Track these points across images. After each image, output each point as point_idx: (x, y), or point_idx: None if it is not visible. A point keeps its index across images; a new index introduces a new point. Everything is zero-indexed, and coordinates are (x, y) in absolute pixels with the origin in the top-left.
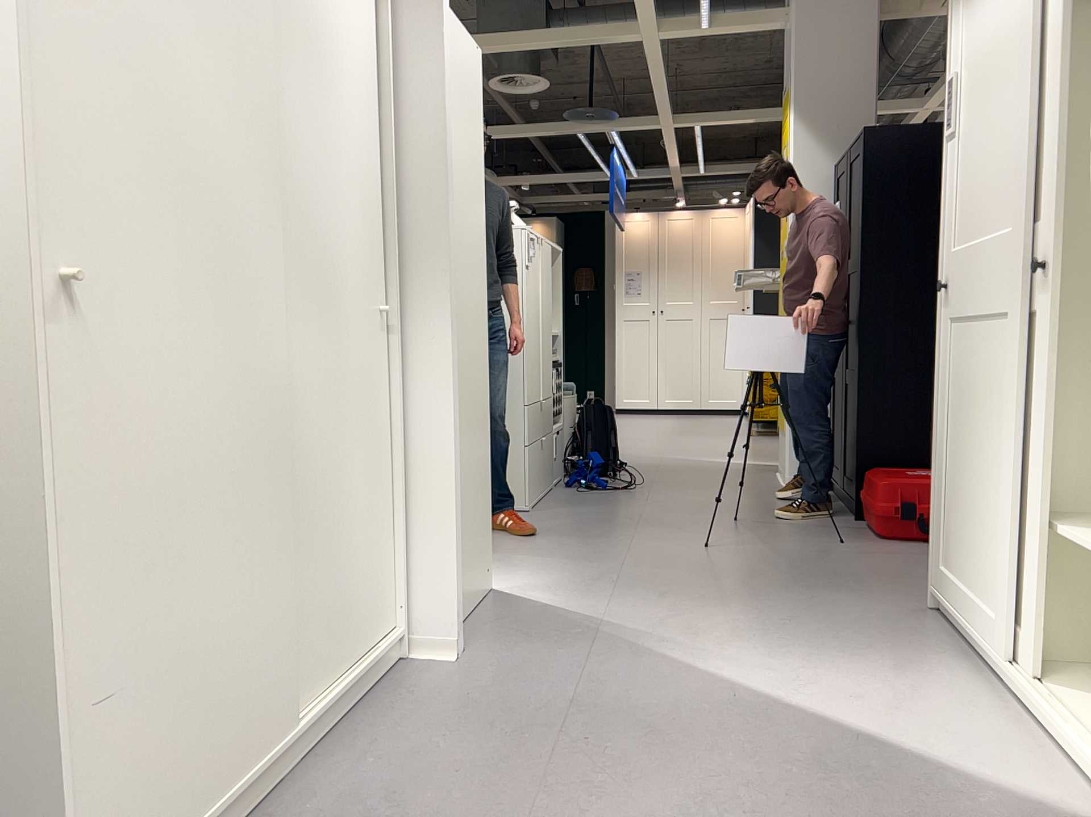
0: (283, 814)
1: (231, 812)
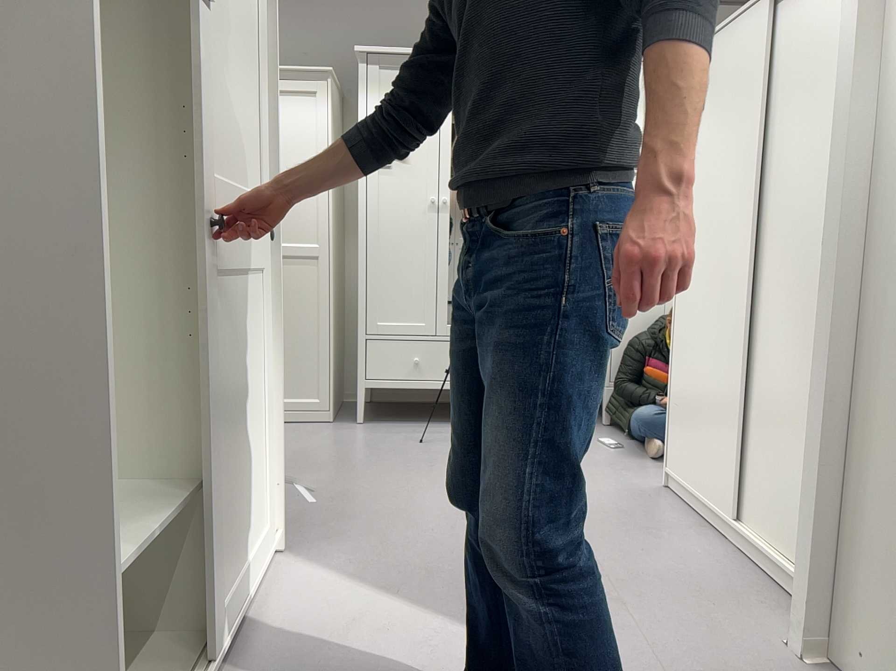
0: (688, 520)
1: (690, 497)
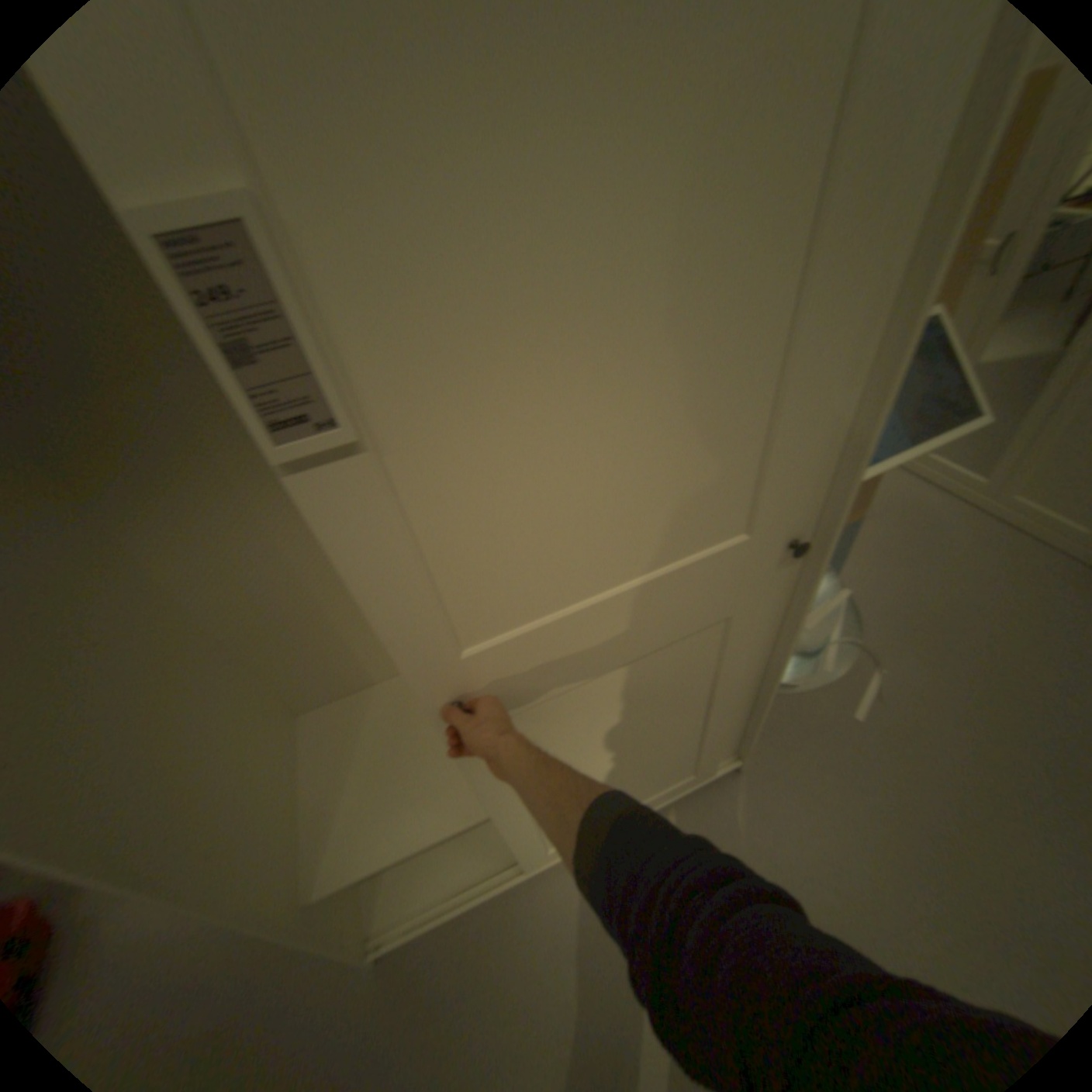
0: None
1: None
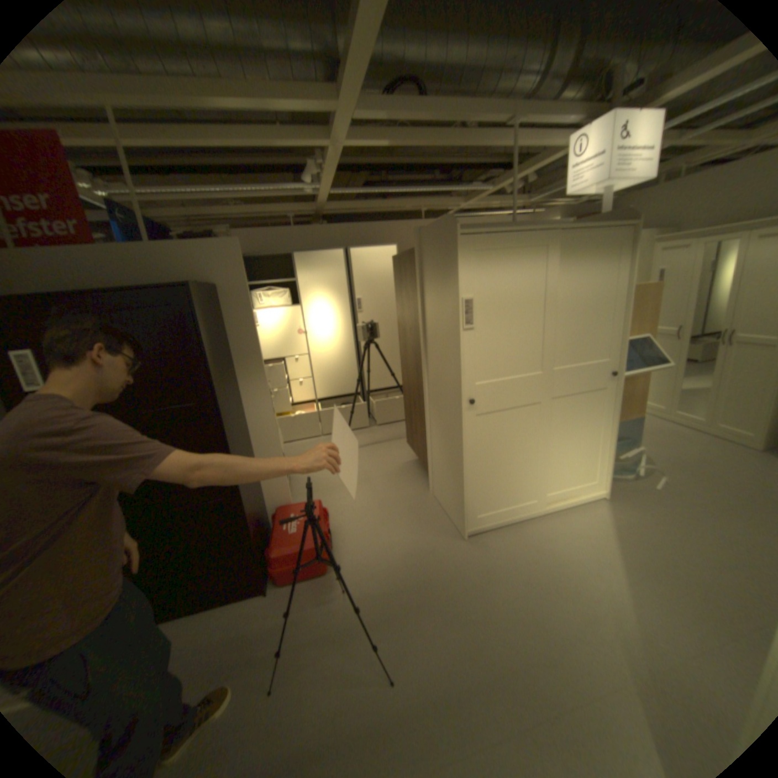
0: None
1: None
